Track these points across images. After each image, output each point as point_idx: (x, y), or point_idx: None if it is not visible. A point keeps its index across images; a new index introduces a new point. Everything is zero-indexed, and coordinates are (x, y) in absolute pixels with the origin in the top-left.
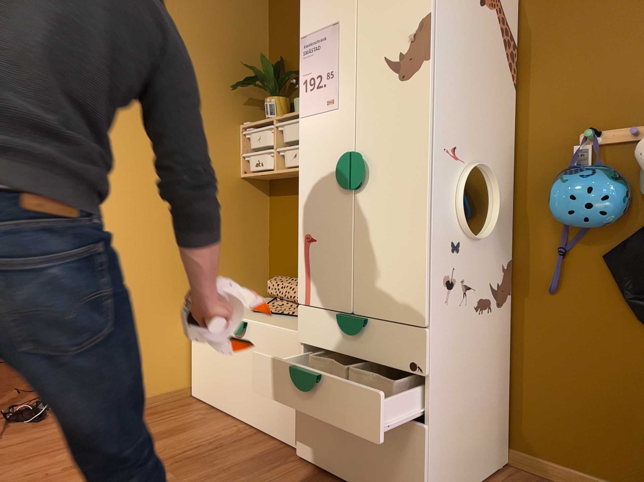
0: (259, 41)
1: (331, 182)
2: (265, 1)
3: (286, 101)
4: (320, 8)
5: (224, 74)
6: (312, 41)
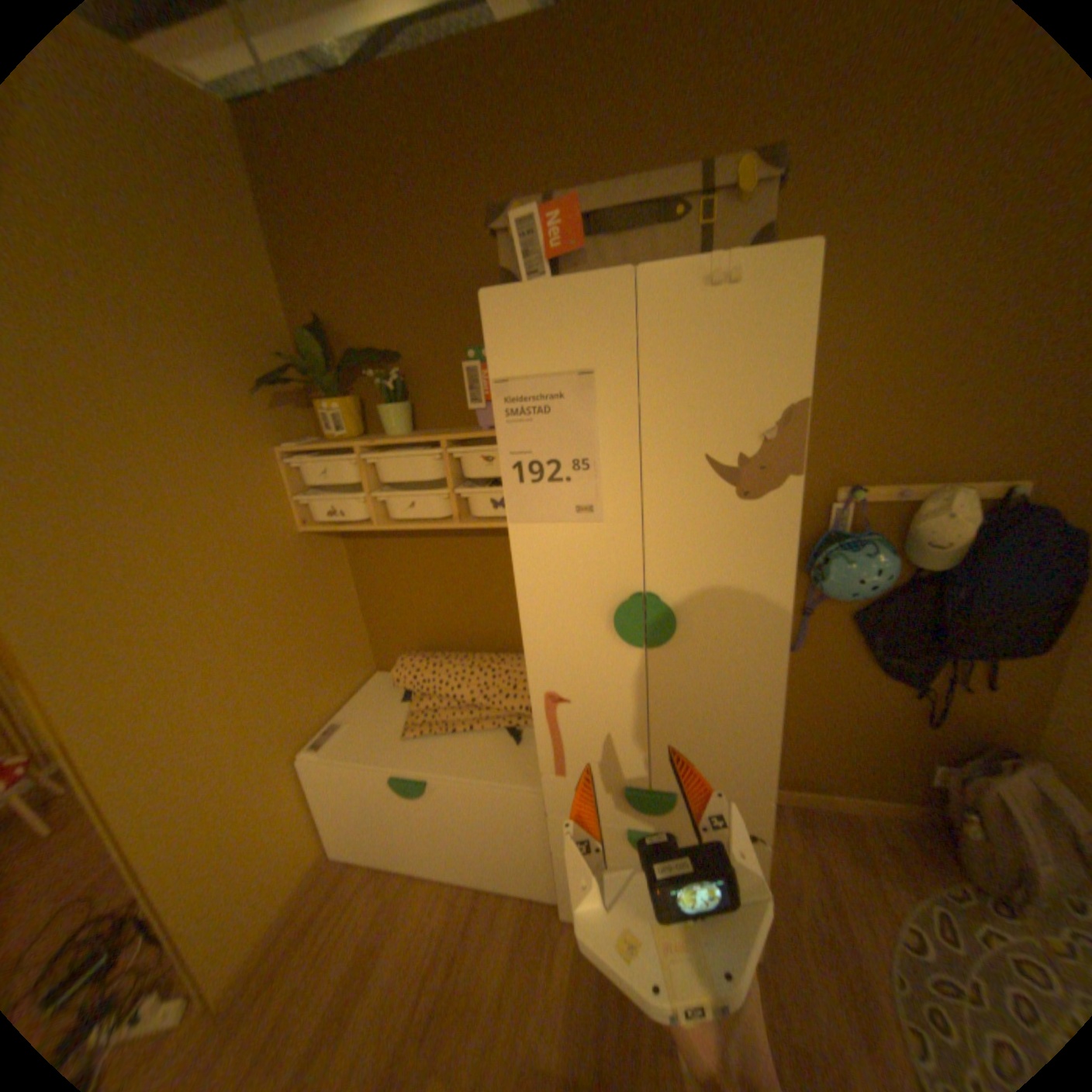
0: (259, 279)
1: (595, 630)
2: (246, 192)
3: (356, 402)
4: (538, 329)
5: (219, 361)
6: (527, 393)
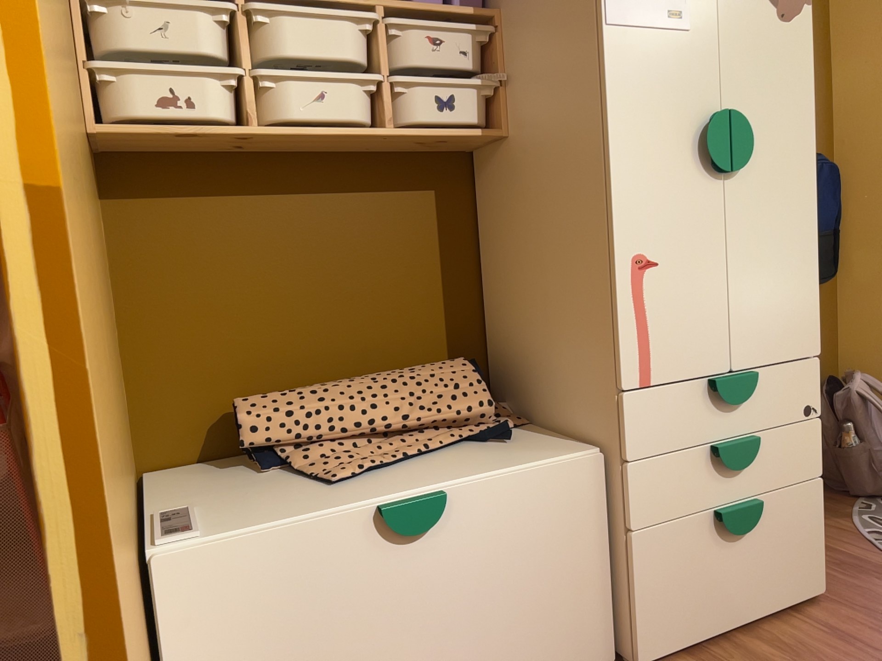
0: None
1: (683, 160)
2: None
3: None
4: None
5: None
6: None
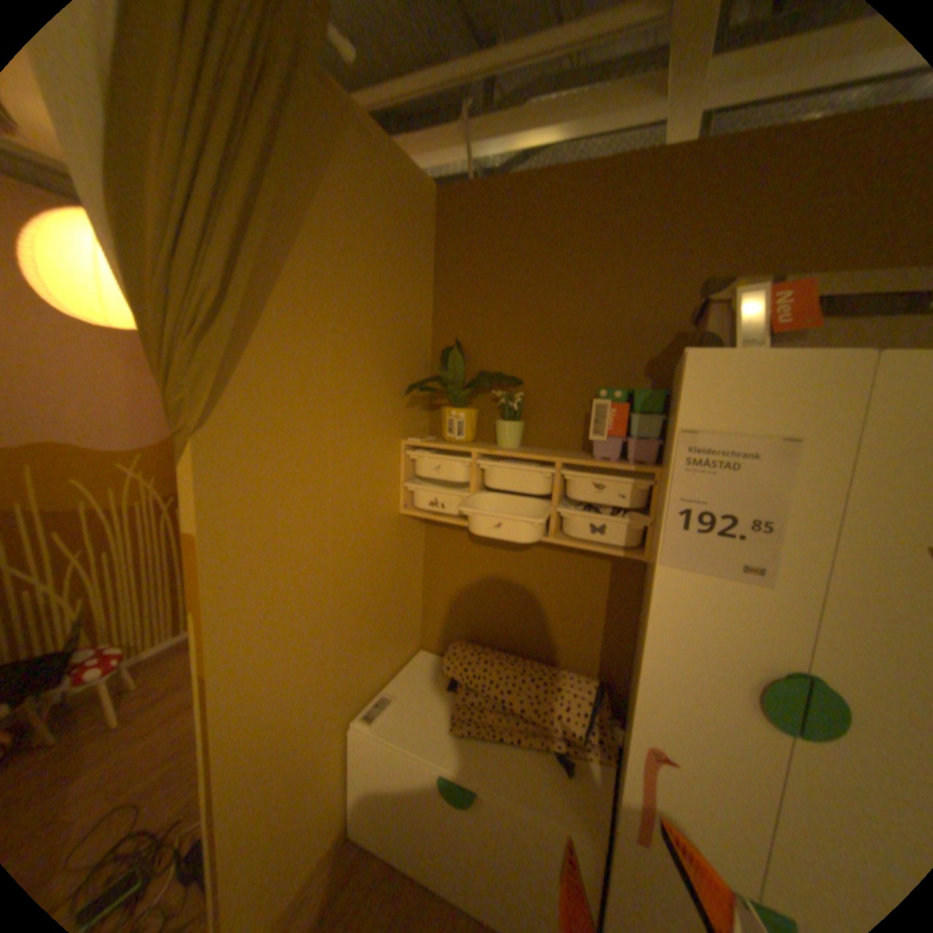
0: (423, 308)
1: (735, 699)
2: (431, 245)
3: (477, 414)
4: (747, 390)
5: (386, 366)
6: (718, 447)
